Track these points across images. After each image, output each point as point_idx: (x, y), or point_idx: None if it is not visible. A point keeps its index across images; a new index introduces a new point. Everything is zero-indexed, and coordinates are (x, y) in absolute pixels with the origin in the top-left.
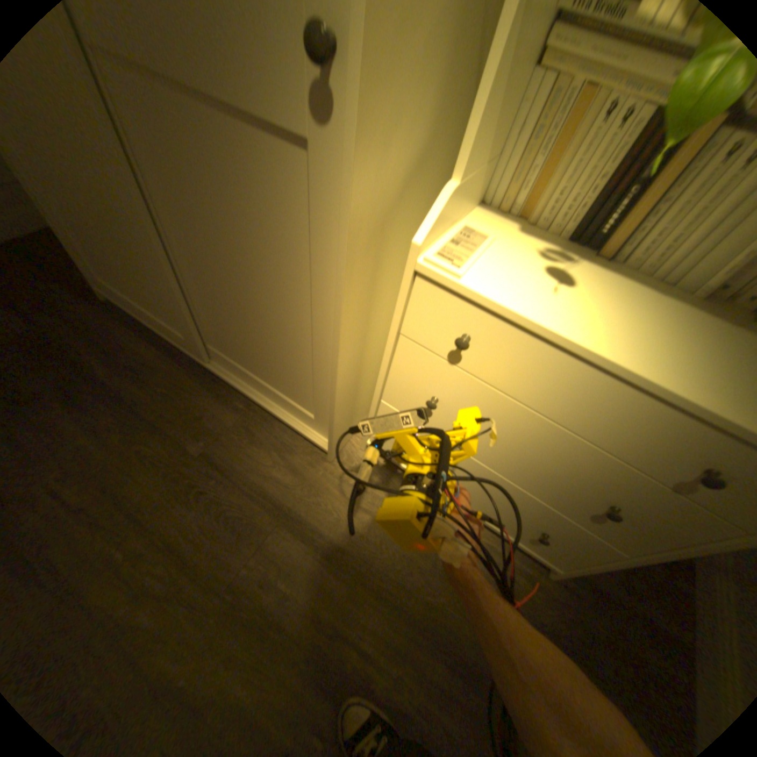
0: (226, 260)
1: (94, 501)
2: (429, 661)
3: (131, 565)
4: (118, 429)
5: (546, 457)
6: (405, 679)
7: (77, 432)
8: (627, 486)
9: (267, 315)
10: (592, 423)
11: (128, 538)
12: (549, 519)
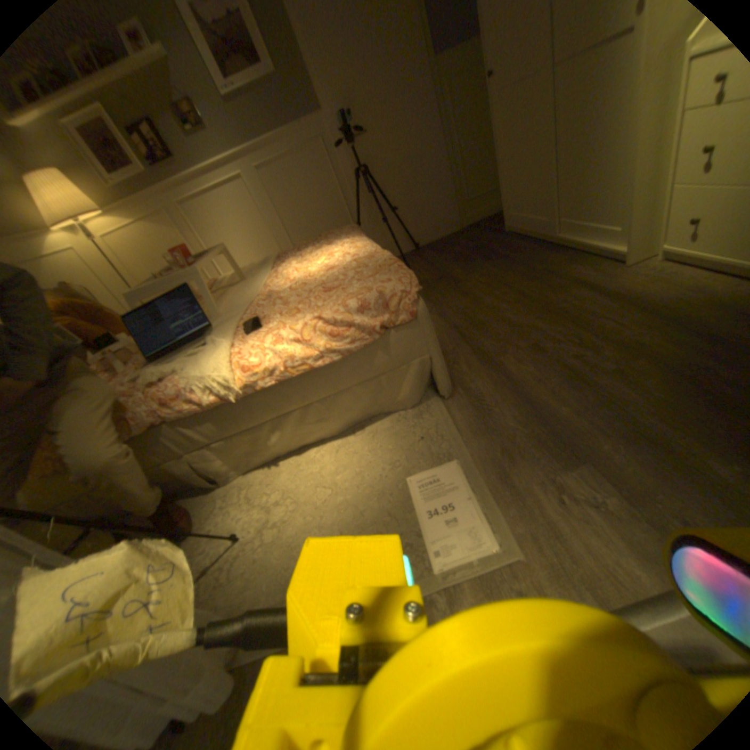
0: (589, 130)
1: (492, 281)
2: (678, 332)
3: (503, 295)
4: (506, 264)
5: None
6: (652, 335)
7: (489, 266)
8: None
9: (605, 153)
10: None
11: (504, 289)
12: None
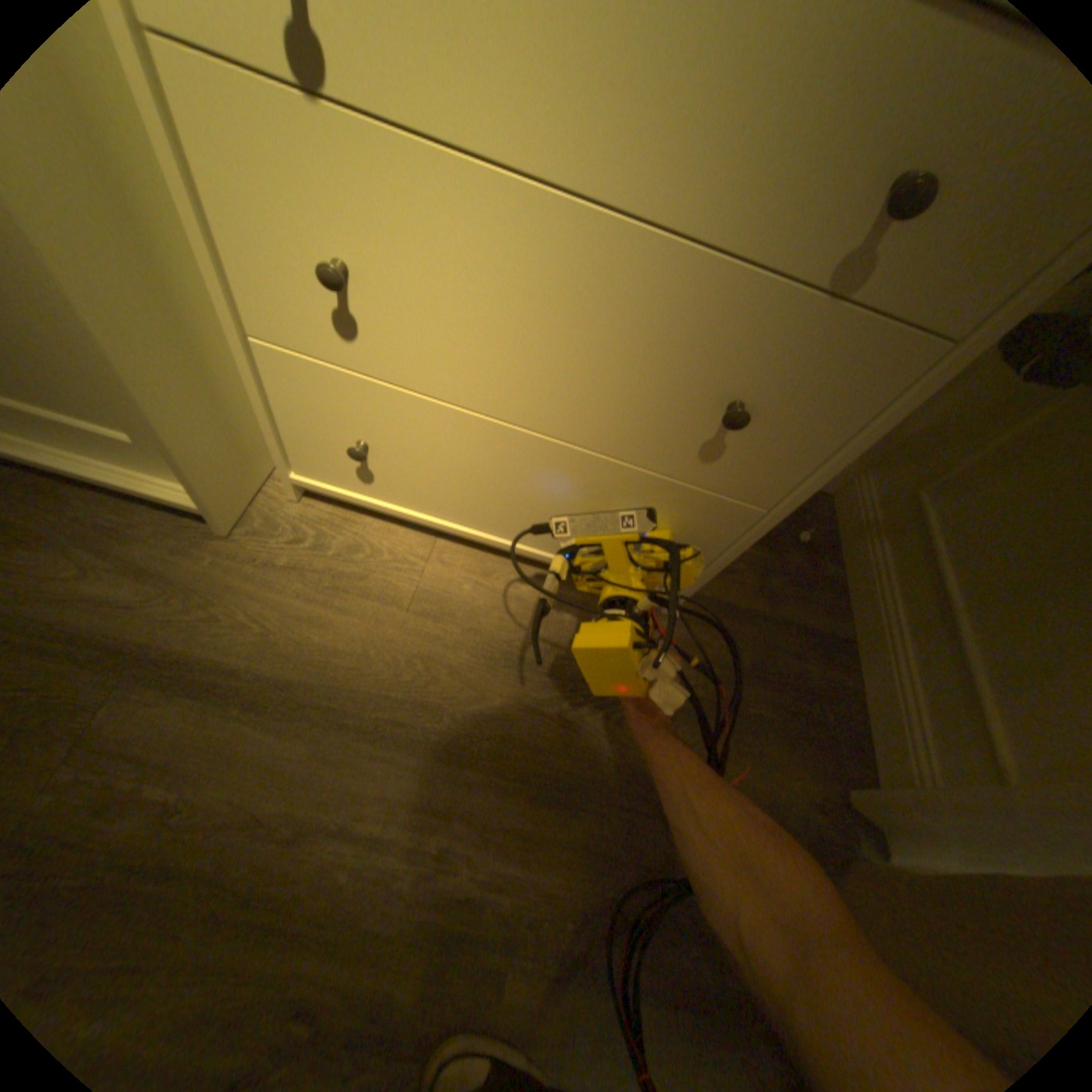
0: None
1: None
2: (495, 801)
3: None
4: None
5: (597, 330)
6: (457, 847)
7: None
8: (751, 330)
9: None
10: (663, 148)
11: None
12: (638, 495)
